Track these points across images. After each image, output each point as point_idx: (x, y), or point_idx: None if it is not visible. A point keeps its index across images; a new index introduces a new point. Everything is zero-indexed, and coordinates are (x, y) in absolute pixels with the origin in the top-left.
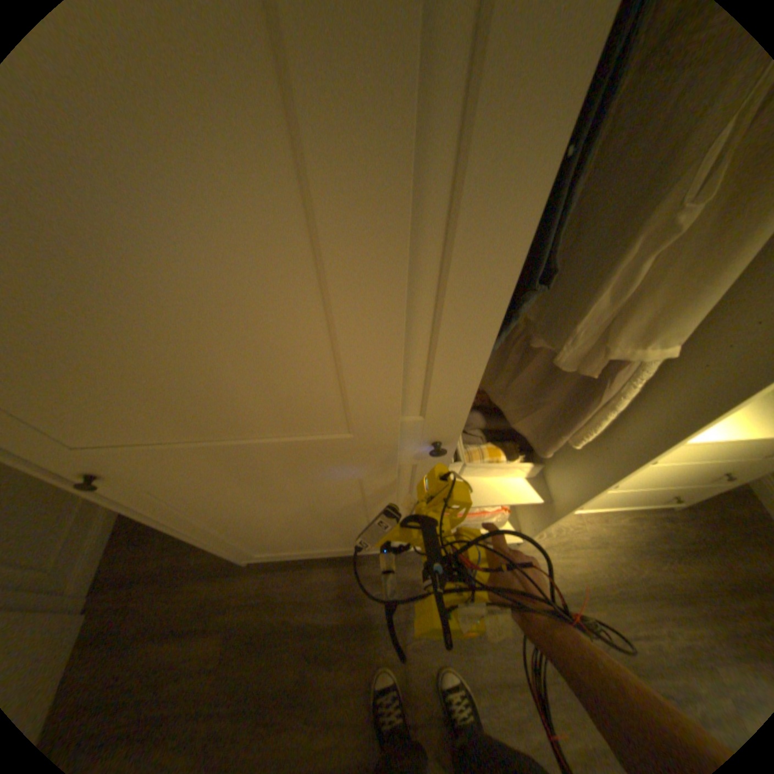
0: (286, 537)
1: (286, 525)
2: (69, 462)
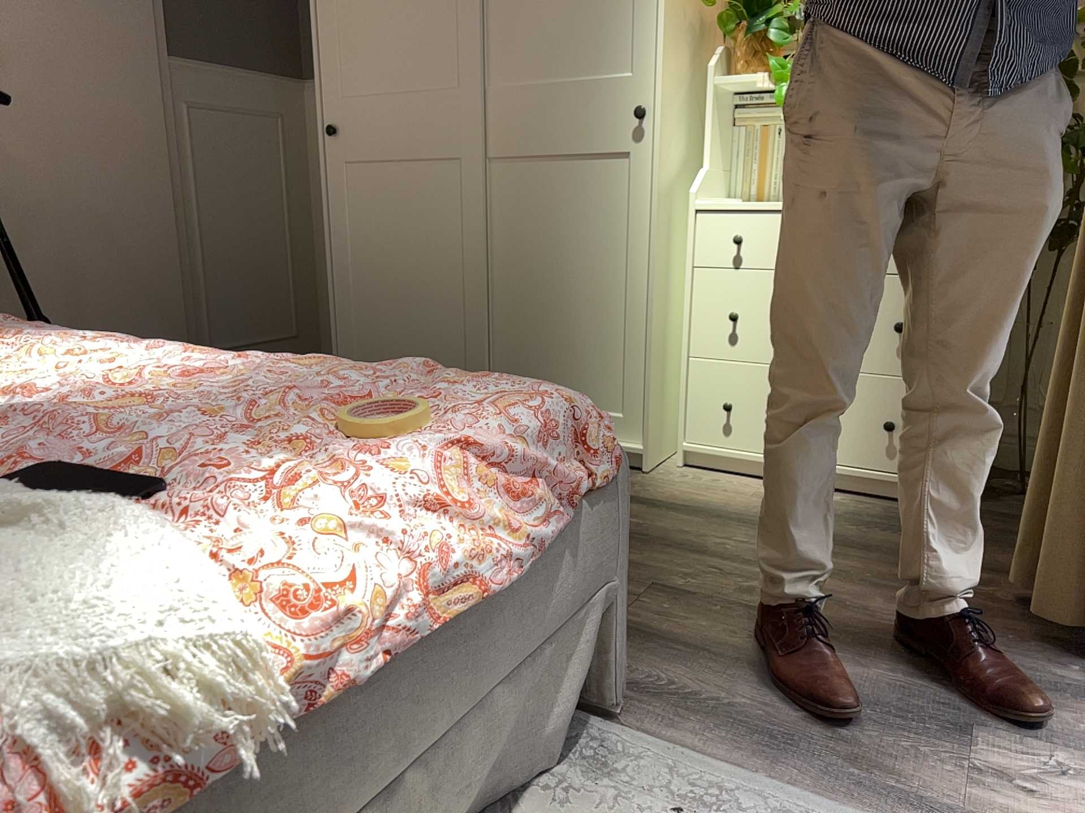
0: (396, 318)
1: (403, 272)
2: (337, 111)
